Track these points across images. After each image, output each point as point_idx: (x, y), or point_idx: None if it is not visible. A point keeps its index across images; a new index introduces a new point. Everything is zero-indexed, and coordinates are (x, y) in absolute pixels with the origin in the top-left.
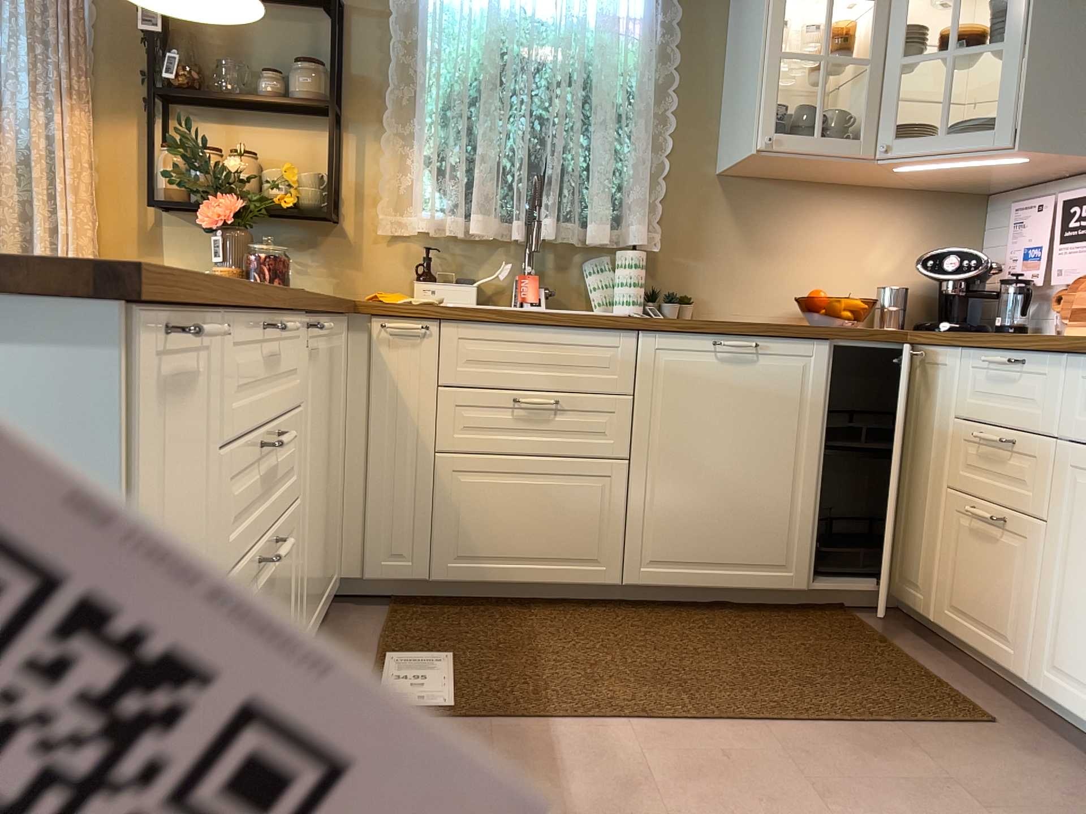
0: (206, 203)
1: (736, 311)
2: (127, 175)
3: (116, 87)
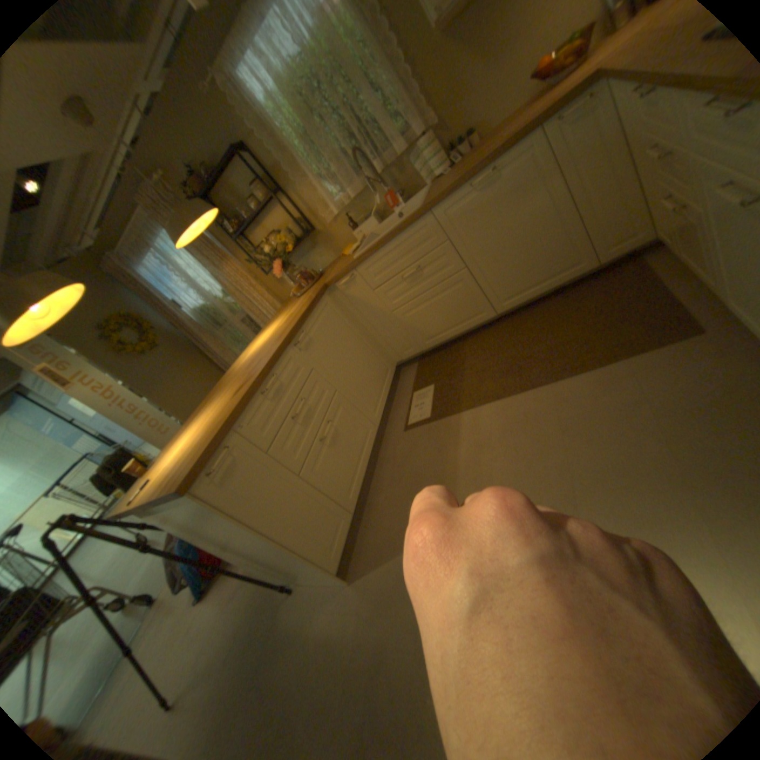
0: (274, 267)
1: (505, 109)
2: (256, 266)
3: (228, 242)
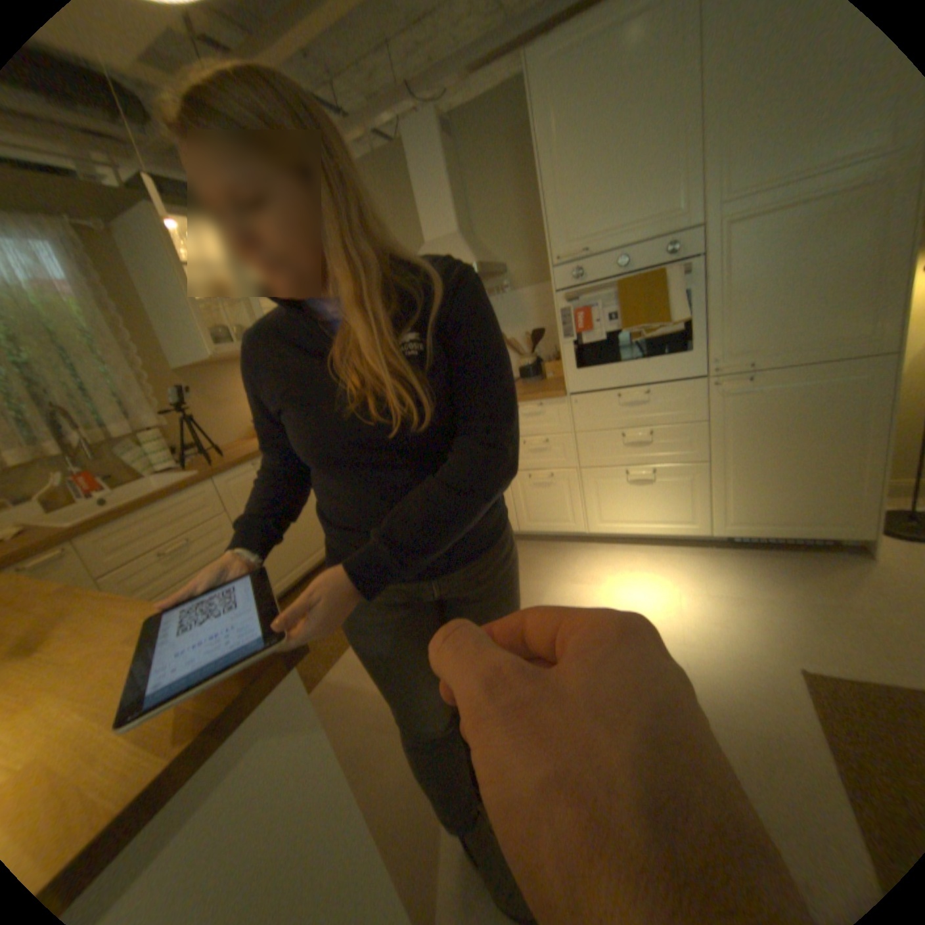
0: None
1: (220, 438)
2: None
3: None
